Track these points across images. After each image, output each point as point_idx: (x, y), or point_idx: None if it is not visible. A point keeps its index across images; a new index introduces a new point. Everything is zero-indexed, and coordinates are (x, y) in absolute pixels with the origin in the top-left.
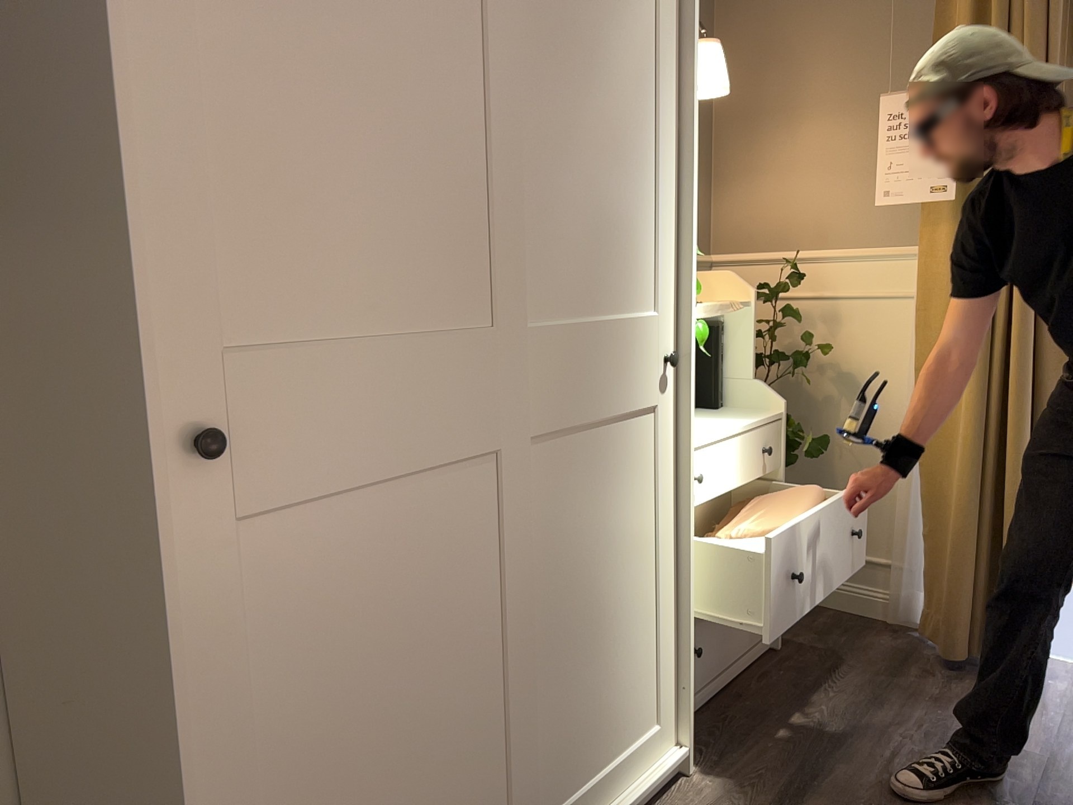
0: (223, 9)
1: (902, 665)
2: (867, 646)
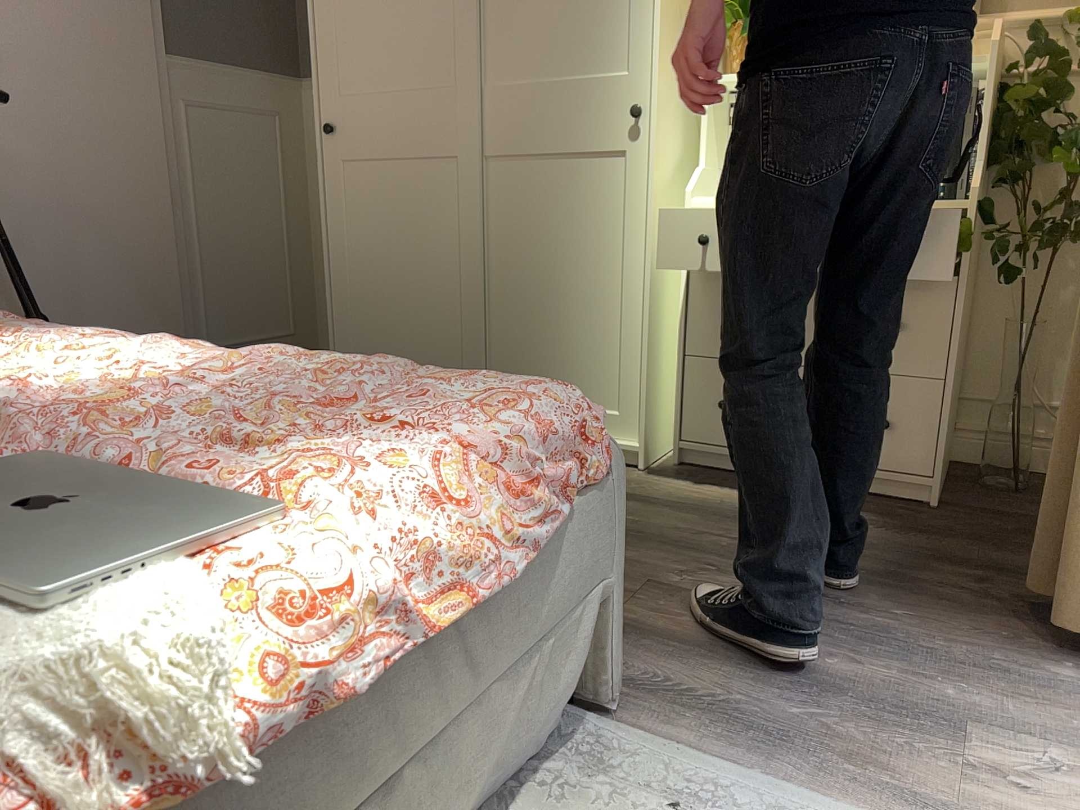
0: None
1: (987, 572)
2: (1026, 557)
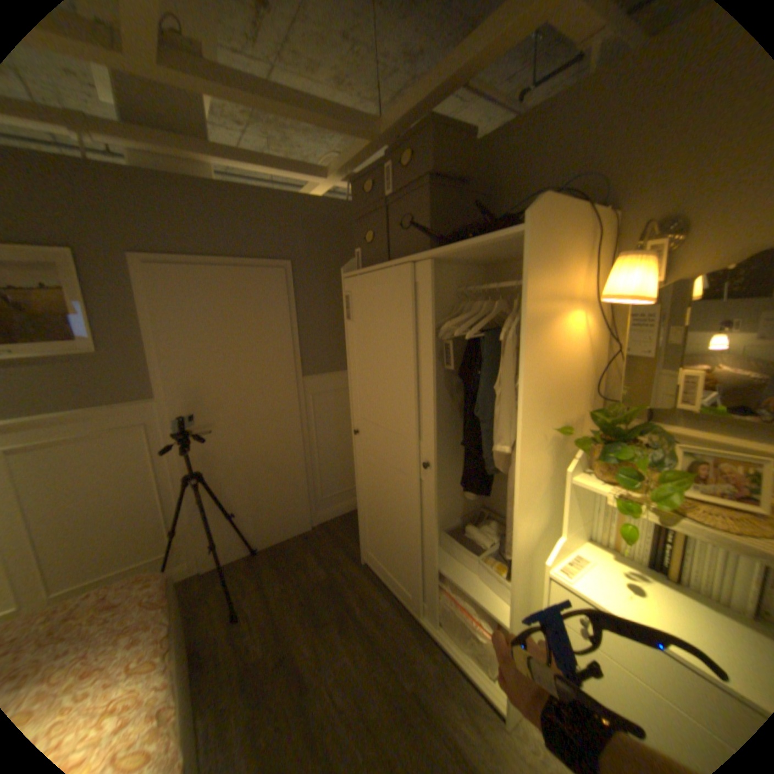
0: (359, 358)
1: None
2: None
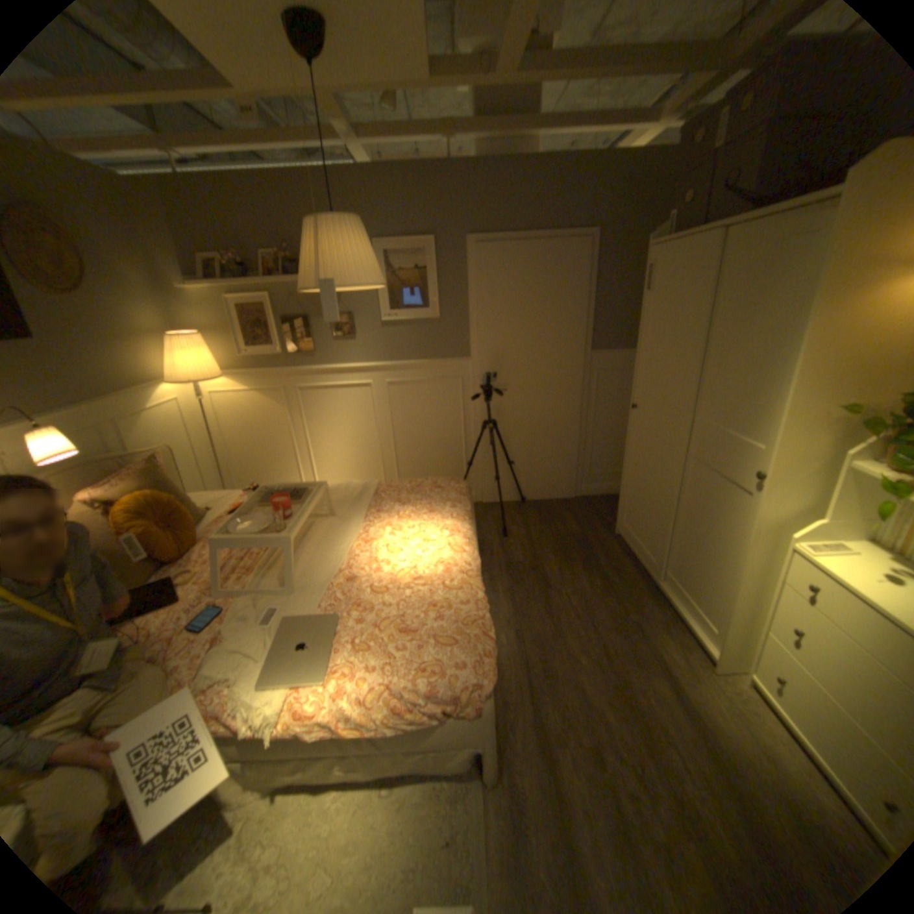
0: (651, 331)
1: None
2: None
